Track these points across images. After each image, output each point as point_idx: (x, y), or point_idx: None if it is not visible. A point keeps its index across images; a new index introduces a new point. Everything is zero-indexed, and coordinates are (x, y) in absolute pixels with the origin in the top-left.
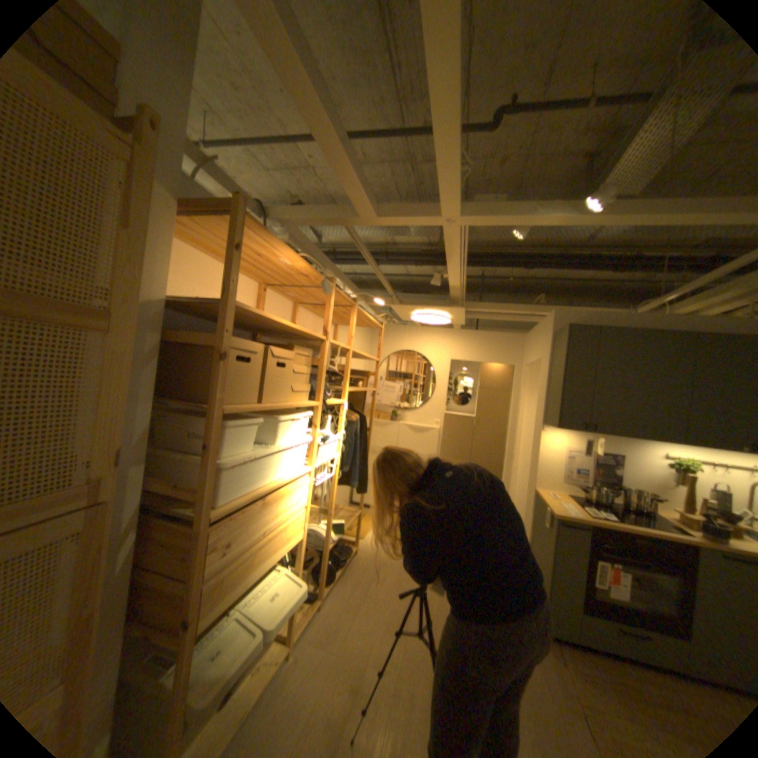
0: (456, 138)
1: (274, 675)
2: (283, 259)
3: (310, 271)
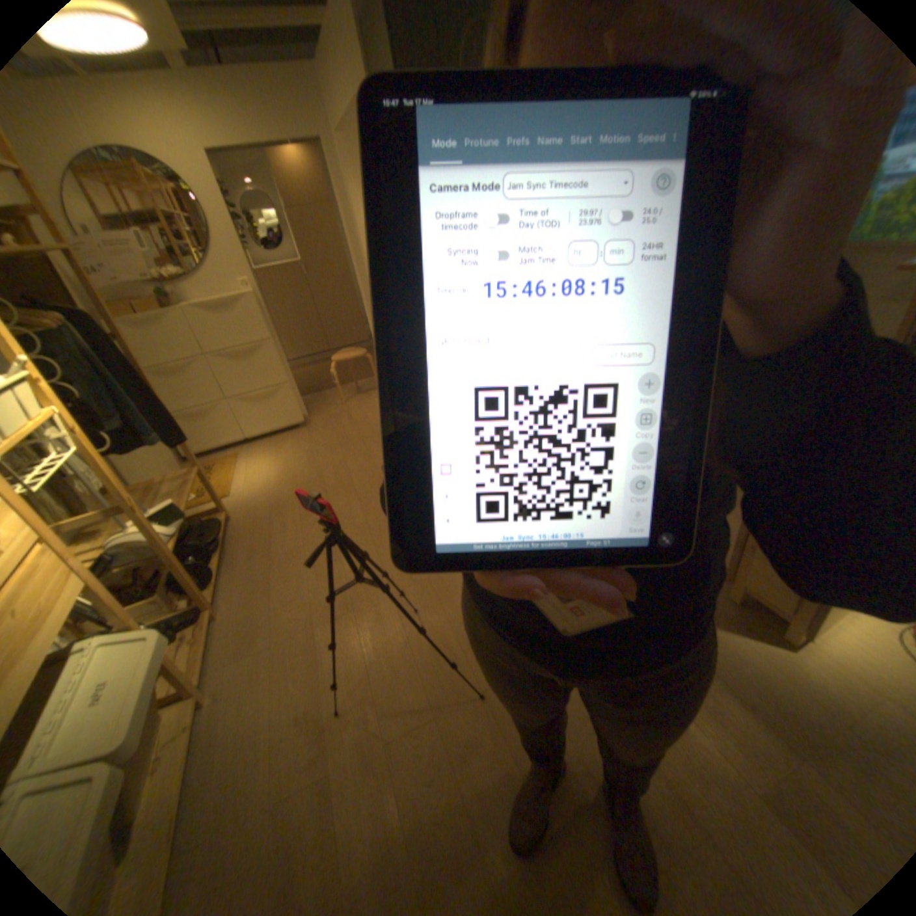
0: None
1: (186, 744)
2: None
3: None
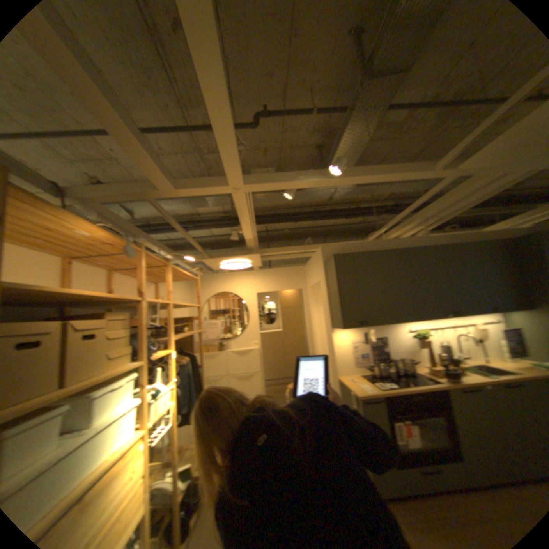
0: (230, 118)
1: None
2: (80, 231)
3: (115, 240)
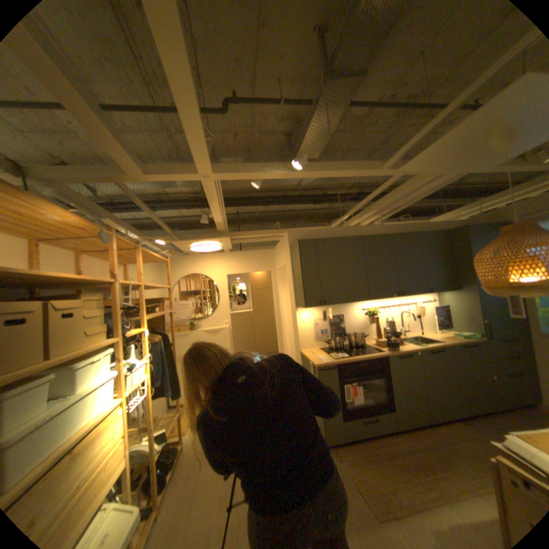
0: (197, 117)
1: None
2: (51, 216)
3: (85, 224)
